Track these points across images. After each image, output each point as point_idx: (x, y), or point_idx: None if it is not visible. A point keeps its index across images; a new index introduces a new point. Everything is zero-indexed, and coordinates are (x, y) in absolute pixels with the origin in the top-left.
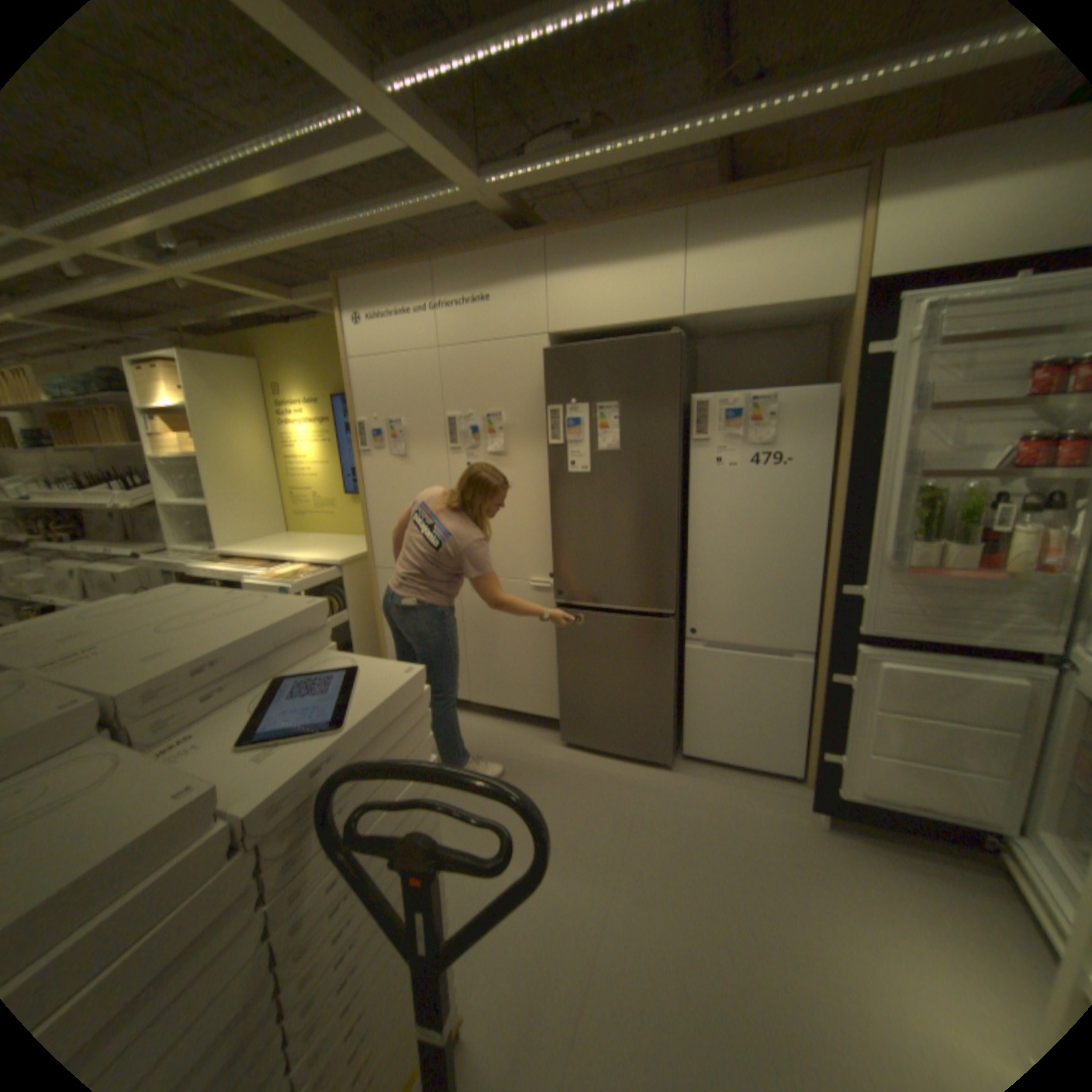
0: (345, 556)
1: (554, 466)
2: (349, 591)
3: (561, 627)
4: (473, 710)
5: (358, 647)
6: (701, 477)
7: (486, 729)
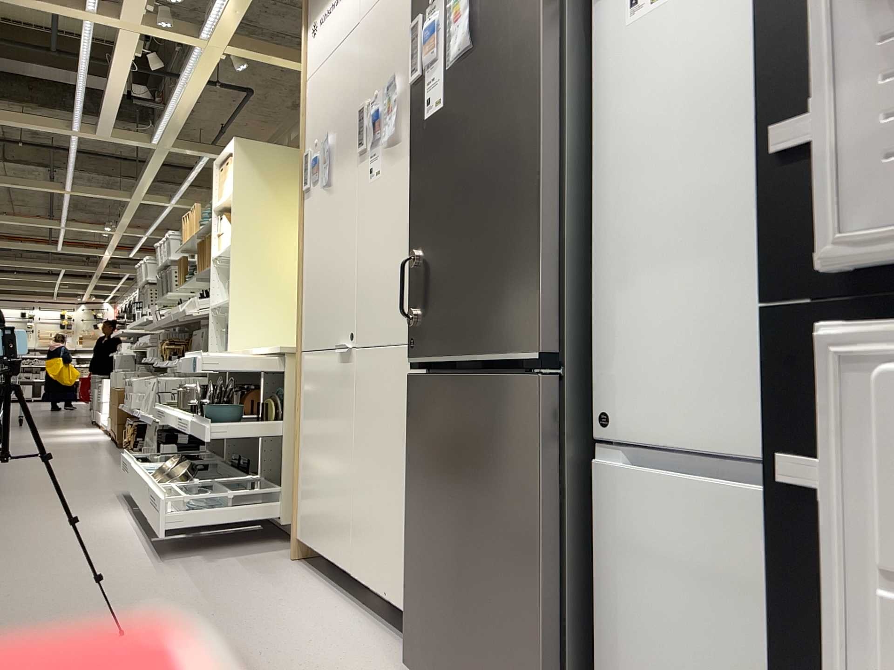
0: (296, 347)
1: (414, 117)
2: (288, 393)
3: (411, 413)
4: (361, 599)
5: (287, 478)
6: (611, 52)
7: (342, 623)
